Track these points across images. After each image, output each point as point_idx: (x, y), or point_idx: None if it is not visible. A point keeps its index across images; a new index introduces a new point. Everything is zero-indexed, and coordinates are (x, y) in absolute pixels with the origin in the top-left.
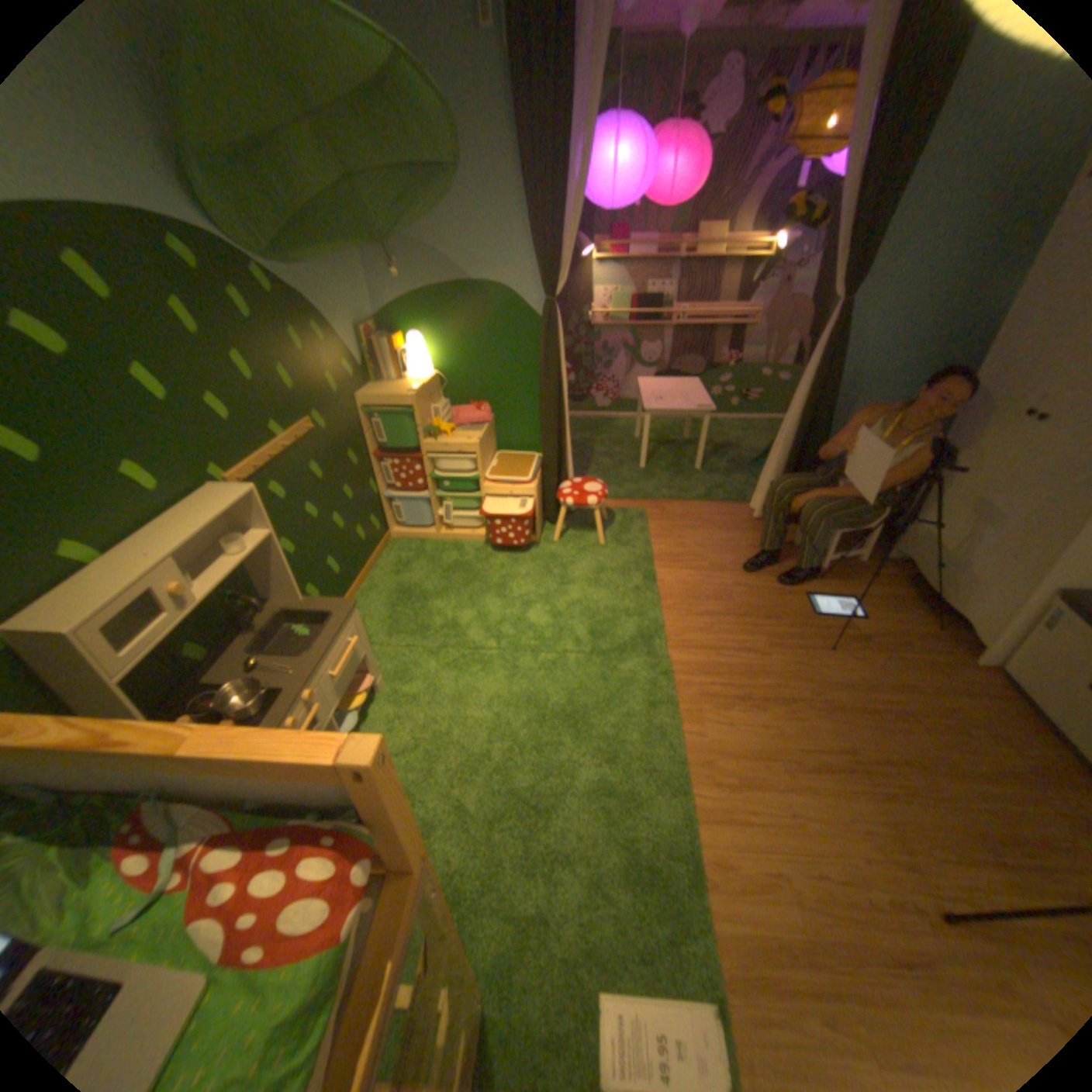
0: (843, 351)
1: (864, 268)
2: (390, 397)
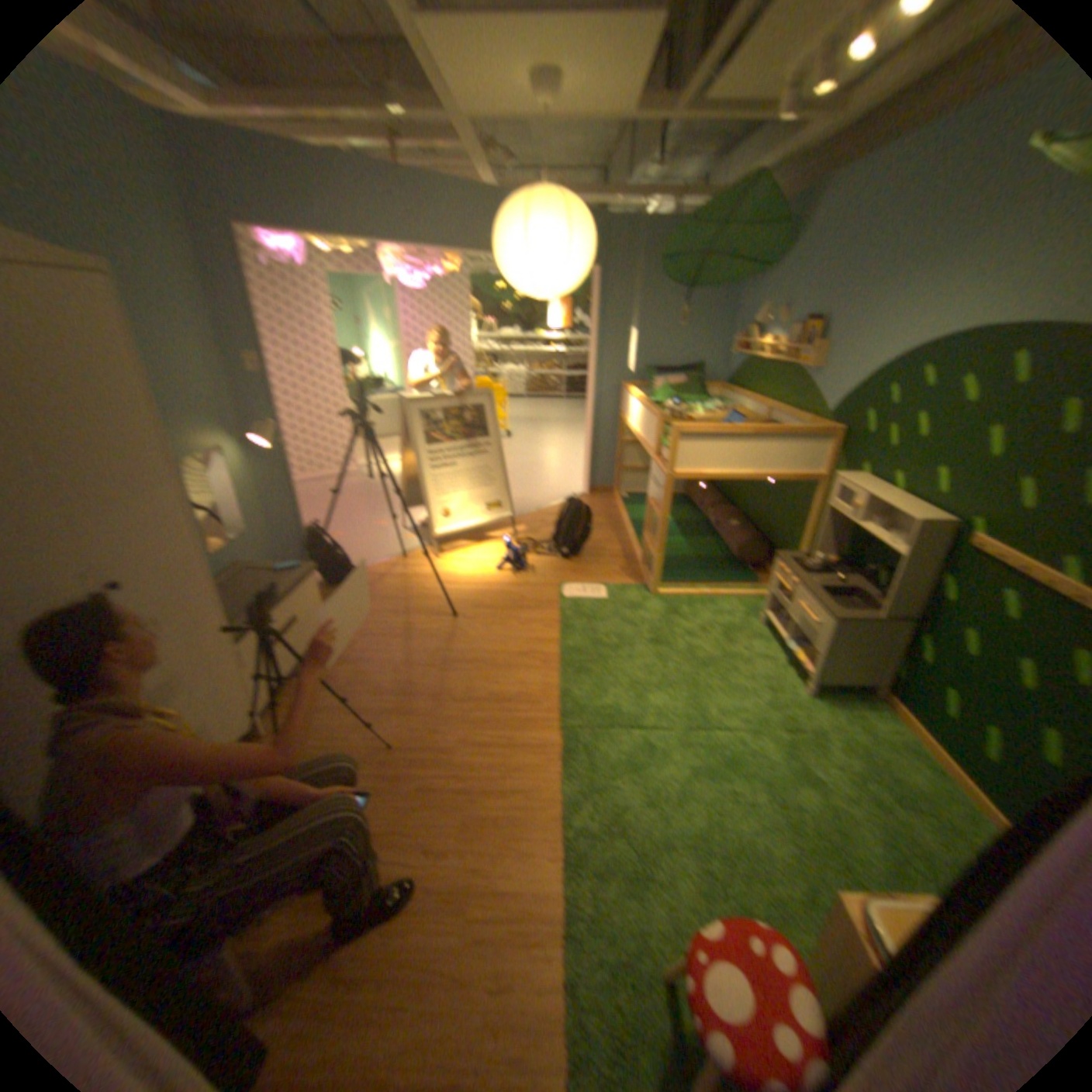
0: None
1: None
2: None
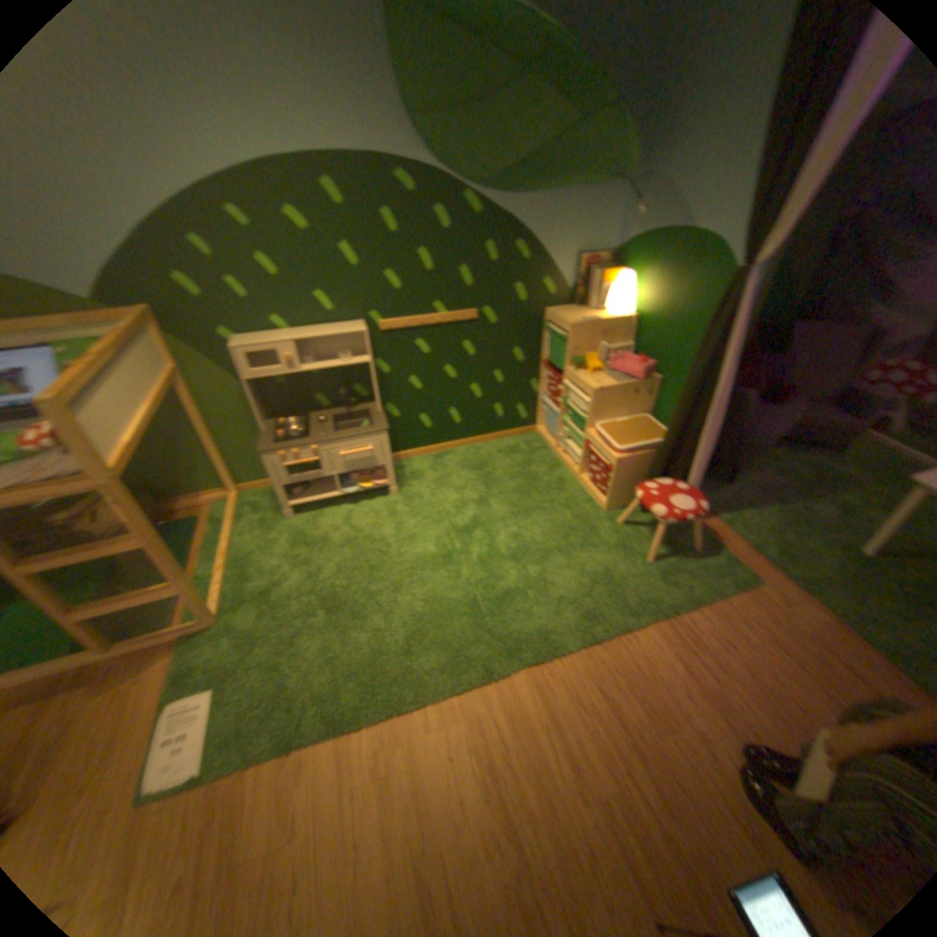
0: None
1: None
2: (561, 320)
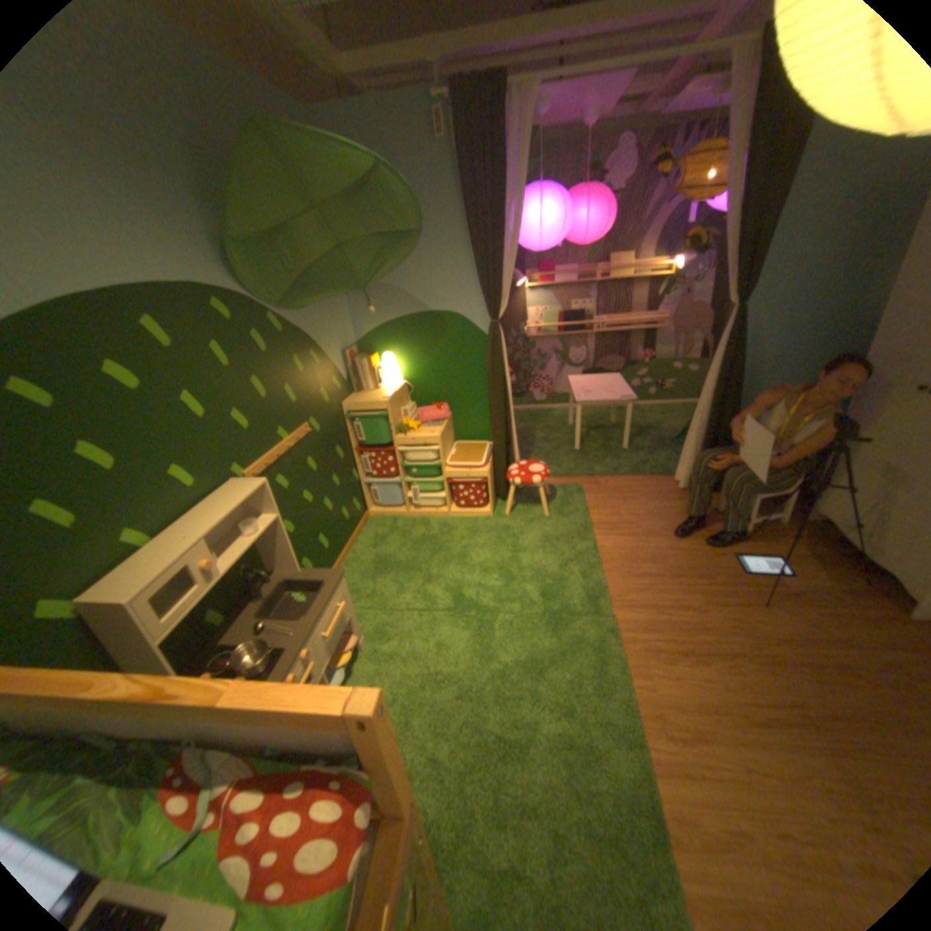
0: (743, 346)
1: (752, 280)
2: (370, 403)
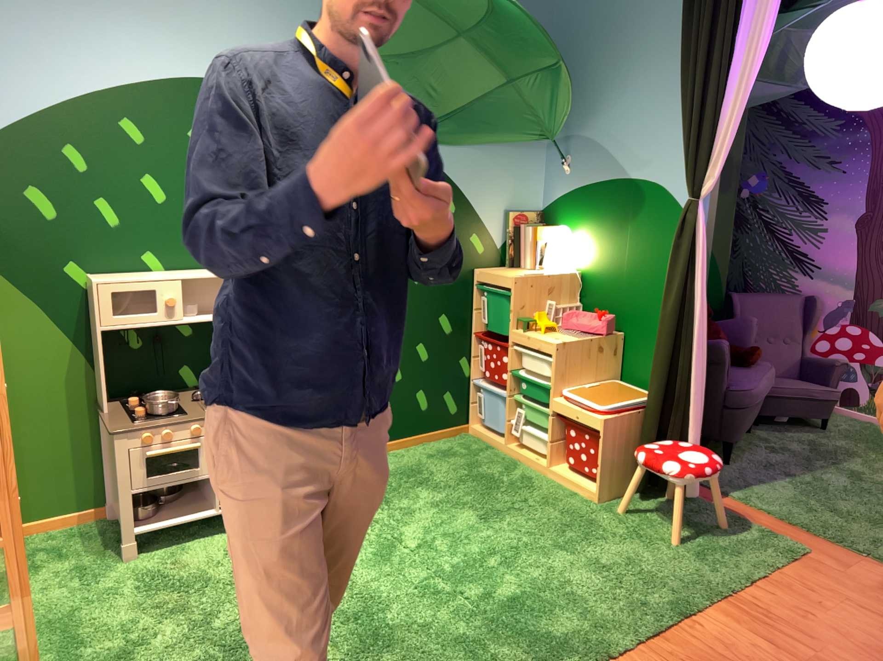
0: None
1: None
2: (500, 275)
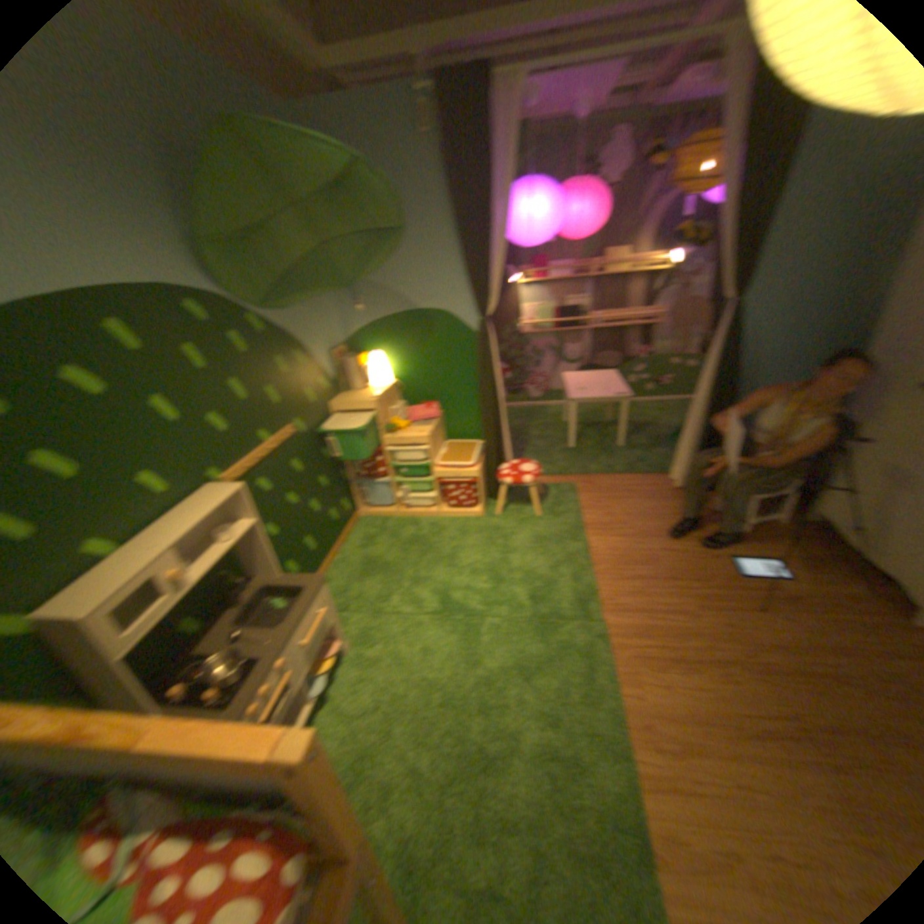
0: (741, 342)
1: (750, 274)
2: (359, 403)
